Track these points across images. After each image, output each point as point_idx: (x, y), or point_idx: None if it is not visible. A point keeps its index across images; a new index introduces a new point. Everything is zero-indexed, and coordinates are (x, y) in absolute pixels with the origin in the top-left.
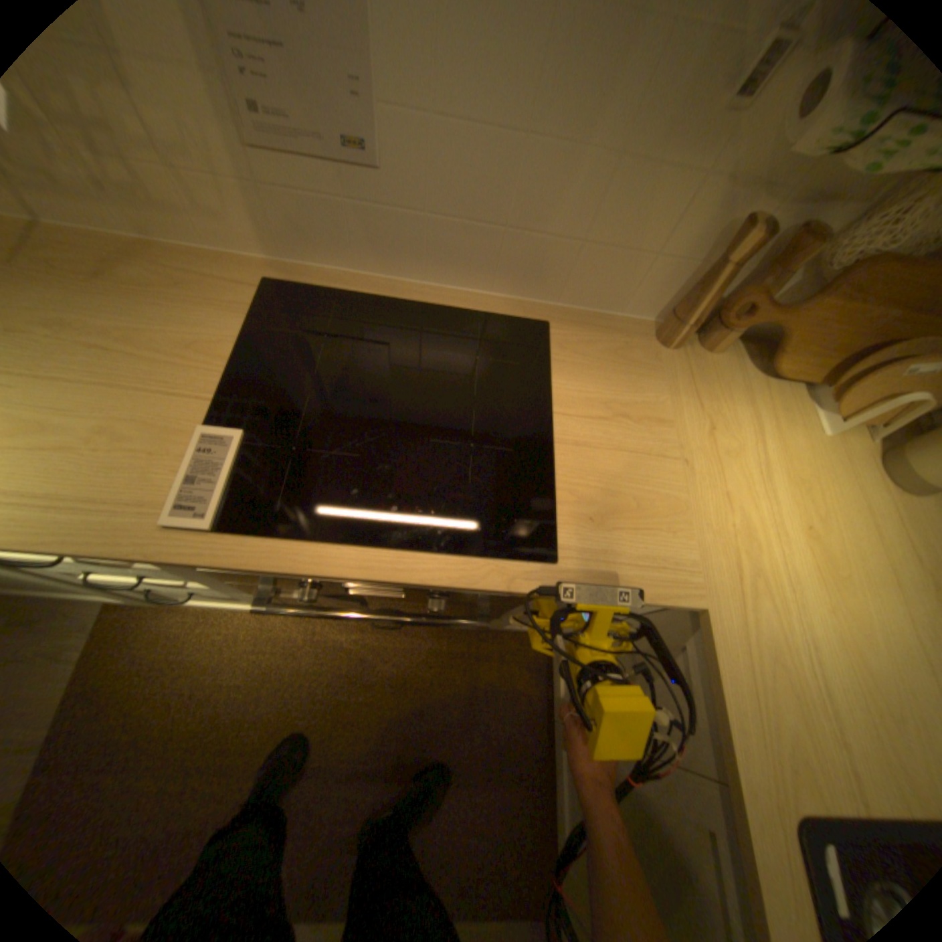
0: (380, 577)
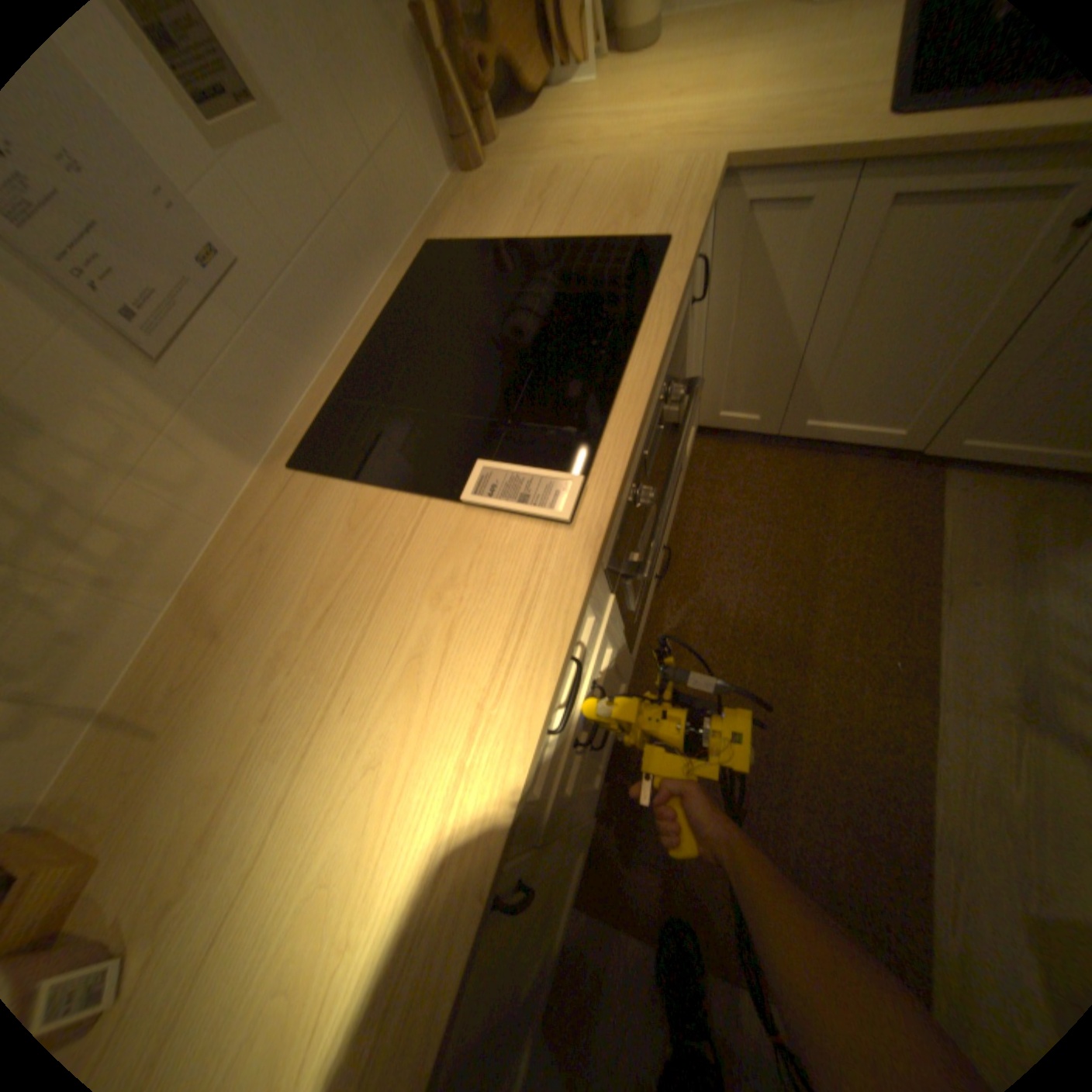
0: (659, 362)
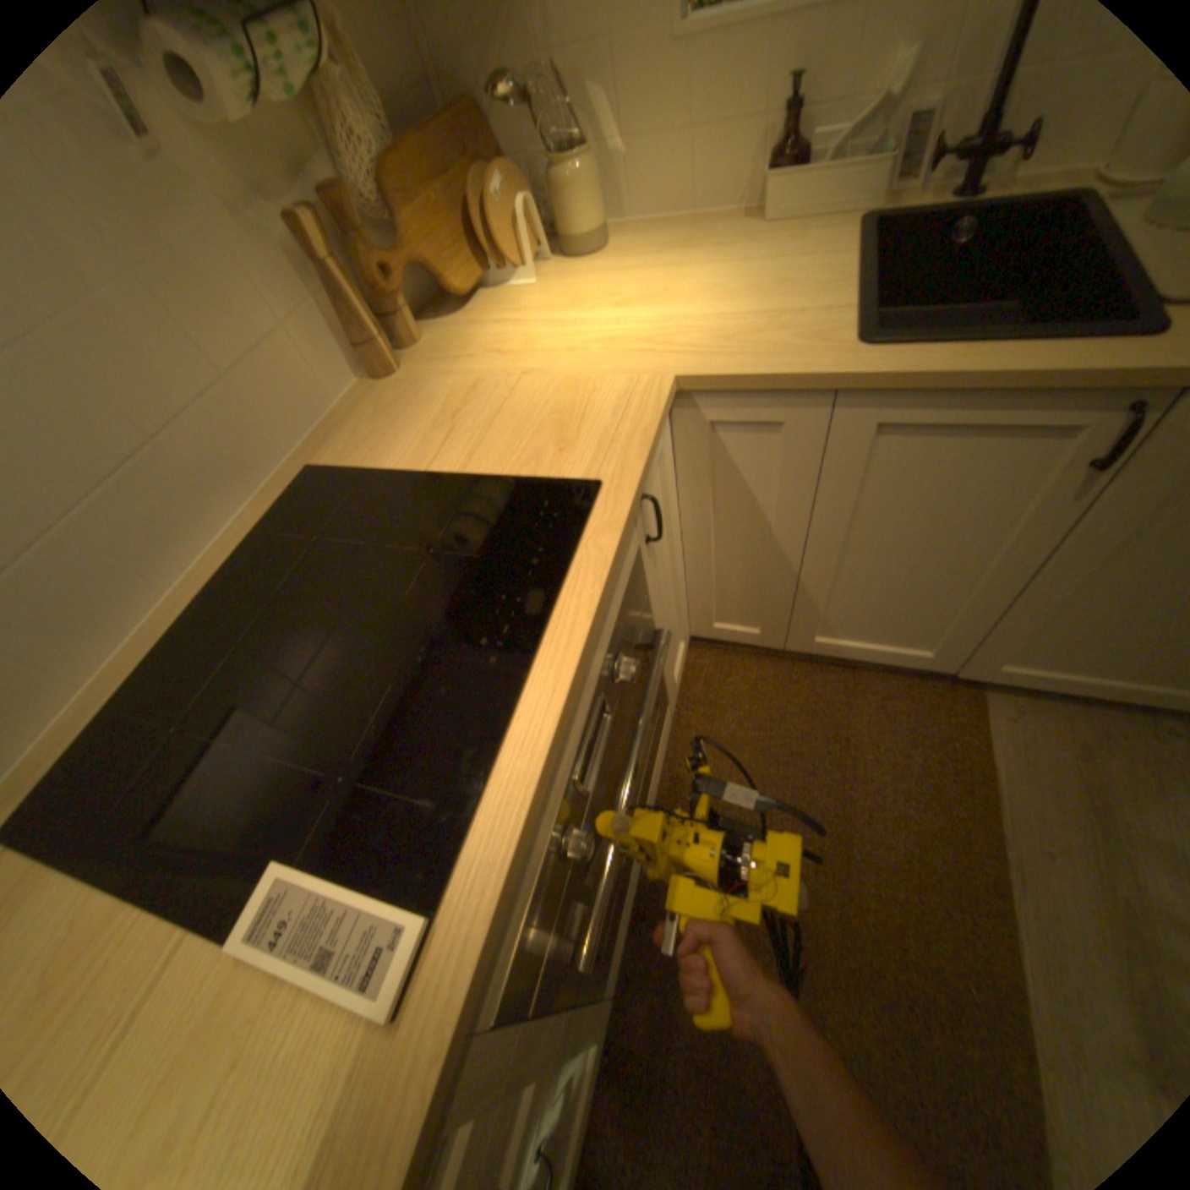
0: (573, 675)
